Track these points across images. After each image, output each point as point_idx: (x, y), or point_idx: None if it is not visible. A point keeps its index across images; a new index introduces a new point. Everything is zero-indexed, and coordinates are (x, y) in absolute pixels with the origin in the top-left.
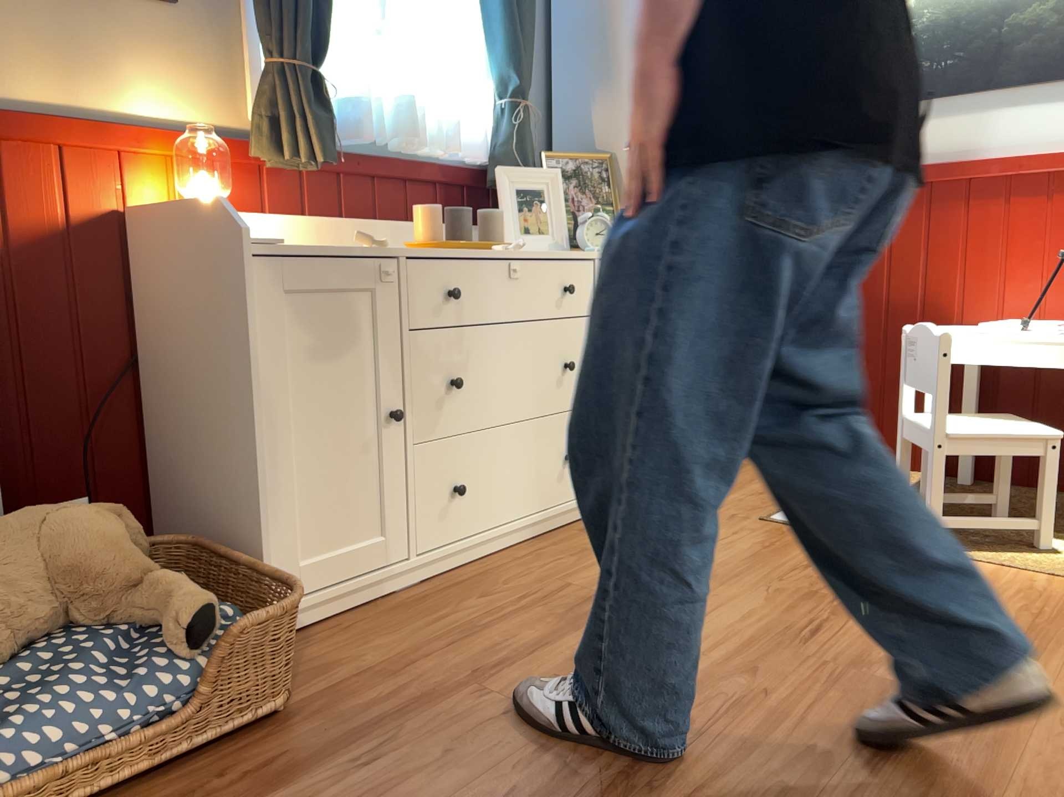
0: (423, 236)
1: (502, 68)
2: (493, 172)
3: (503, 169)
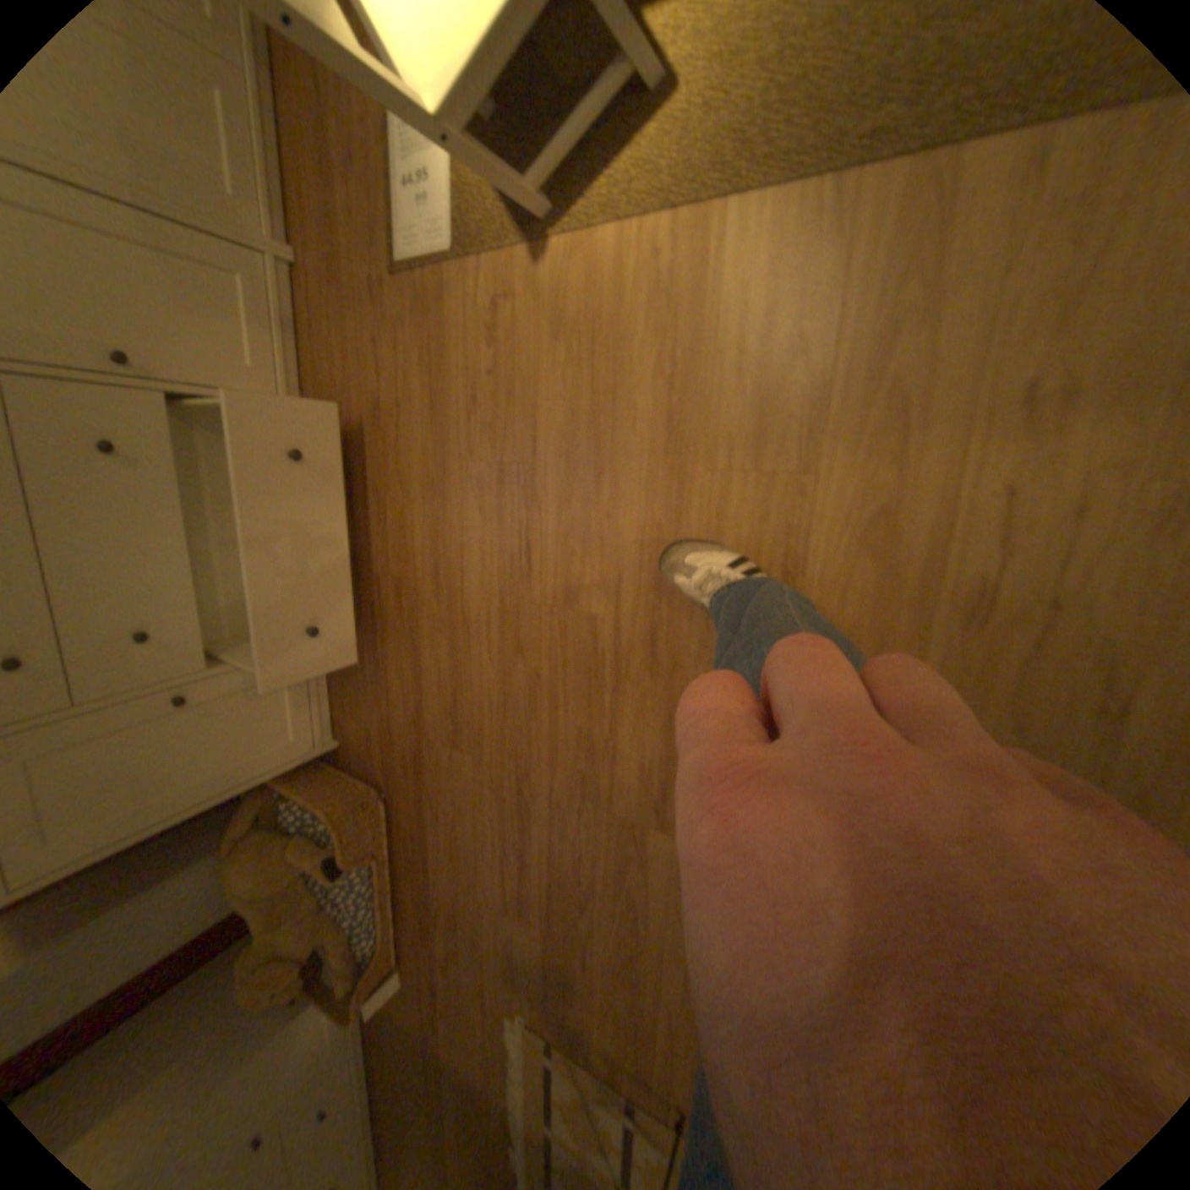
0: None
1: None
2: None
3: None
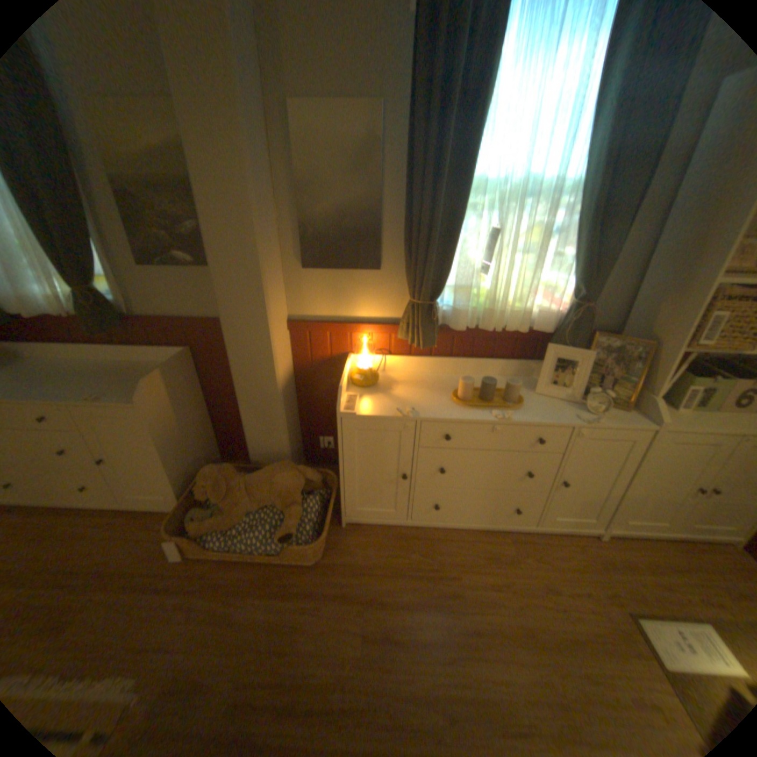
0: (460, 393)
1: (578, 279)
2: (555, 337)
3: (560, 339)
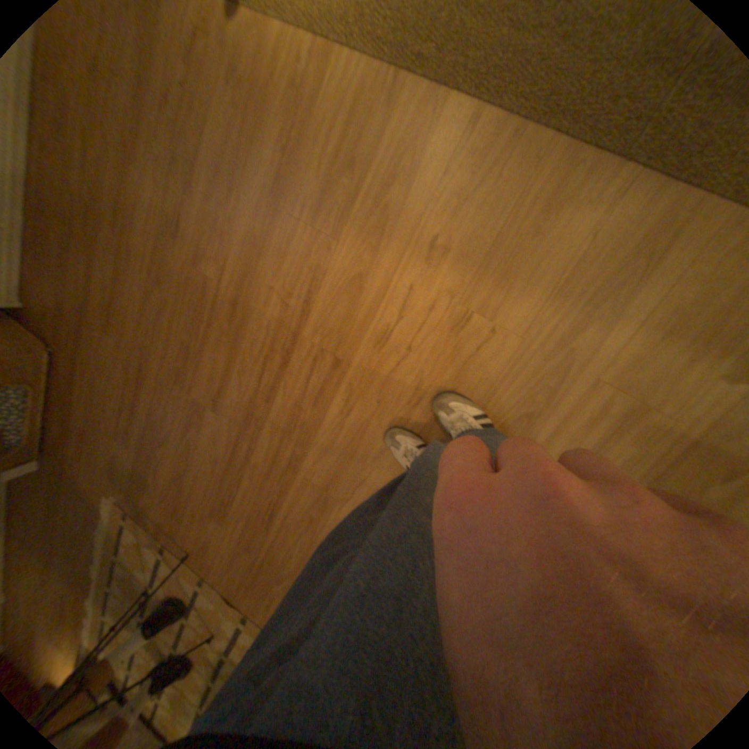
0: None
1: None
2: None
3: None
